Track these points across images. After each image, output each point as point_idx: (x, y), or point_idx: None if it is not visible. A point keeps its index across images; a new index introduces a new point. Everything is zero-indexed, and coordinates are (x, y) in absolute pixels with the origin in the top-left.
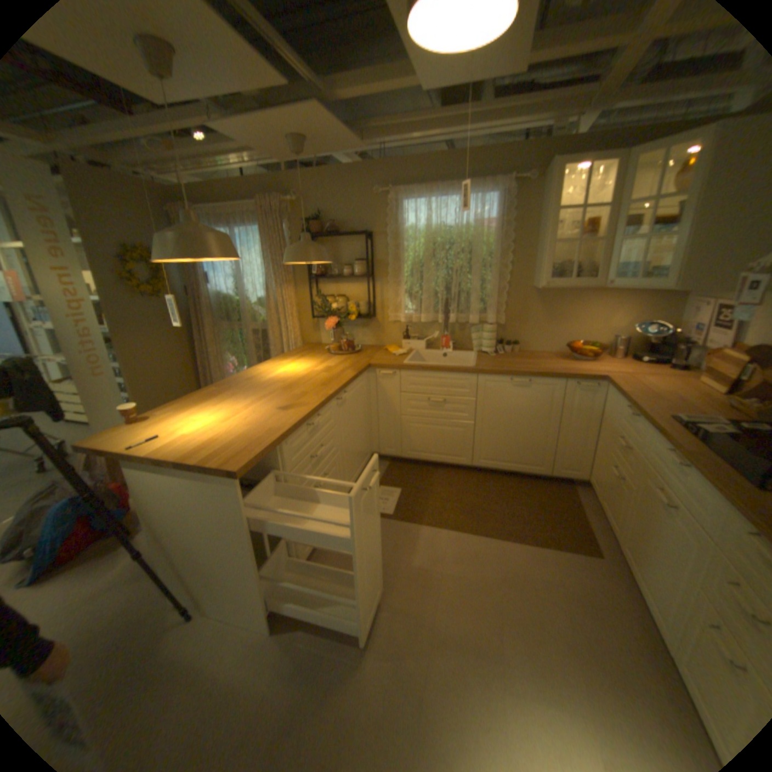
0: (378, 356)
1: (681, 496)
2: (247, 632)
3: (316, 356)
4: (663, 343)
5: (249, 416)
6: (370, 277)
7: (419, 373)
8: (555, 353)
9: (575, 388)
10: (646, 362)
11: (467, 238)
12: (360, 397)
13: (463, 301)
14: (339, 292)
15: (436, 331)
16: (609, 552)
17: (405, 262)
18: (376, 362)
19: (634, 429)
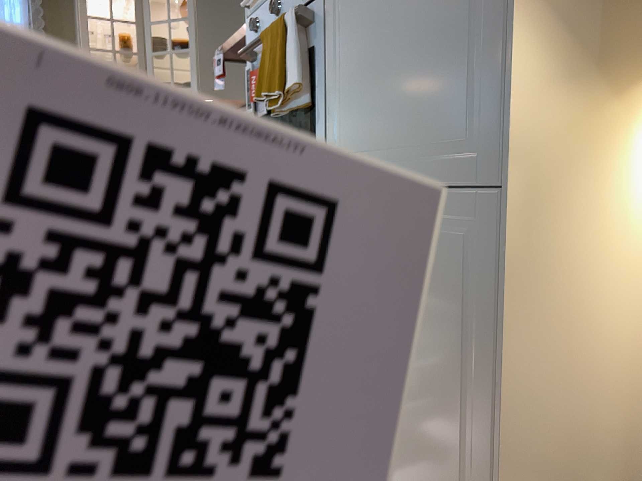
0: None
1: None
2: None
3: None
4: None
5: None
6: None
7: None
8: None
9: None
10: None
11: None
12: None
13: None
14: None
15: None
16: None
17: None
18: None
19: None
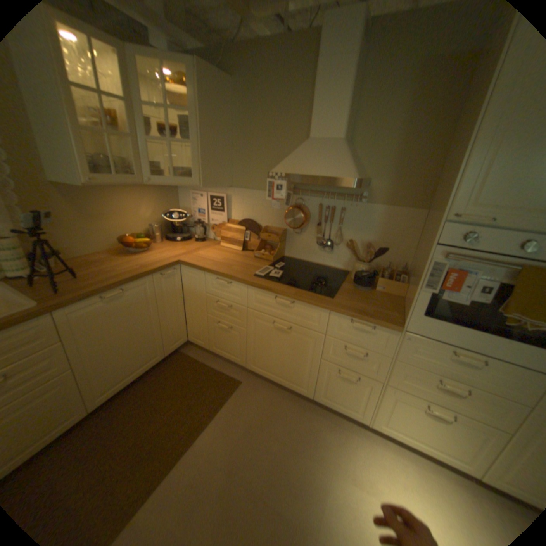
0: None
1: (291, 319)
2: None
3: None
4: (181, 225)
5: None
6: None
7: None
8: (105, 252)
9: (160, 279)
10: (178, 241)
11: None
12: None
13: None
14: None
15: None
16: (238, 375)
17: None
18: None
19: (228, 292)
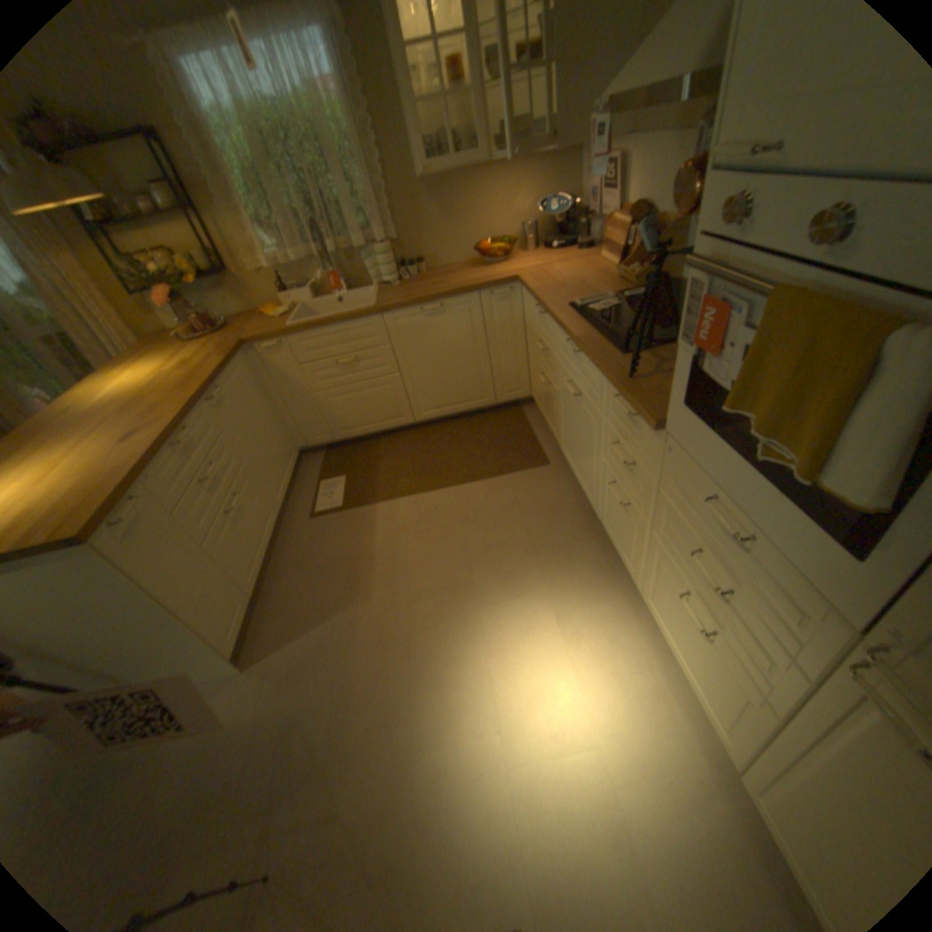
0: (252, 325)
1: (581, 382)
2: (213, 681)
3: (161, 351)
4: (568, 221)
5: (75, 462)
6: (187, 207)
7: (311, 333)
8: (466, 262)
9: (489, 300)
10: (555, 249)
11: (302, 115)
12: (245, 387)
13: (334, 217)
14: (152, 244)
15: (317, 270)
16: (553, 456)
17: (229, 172)
18: (250, 334)
19: (545, 329)
